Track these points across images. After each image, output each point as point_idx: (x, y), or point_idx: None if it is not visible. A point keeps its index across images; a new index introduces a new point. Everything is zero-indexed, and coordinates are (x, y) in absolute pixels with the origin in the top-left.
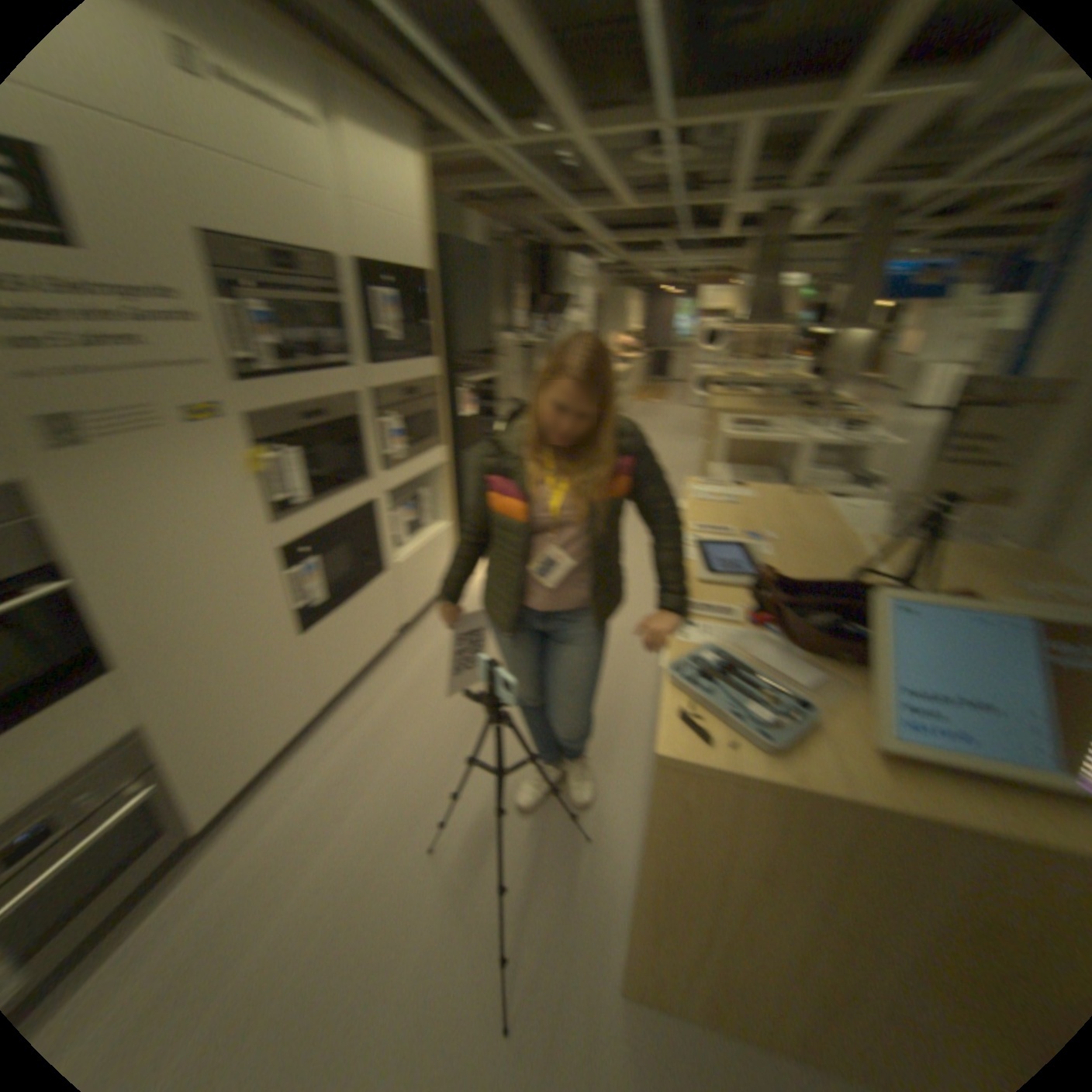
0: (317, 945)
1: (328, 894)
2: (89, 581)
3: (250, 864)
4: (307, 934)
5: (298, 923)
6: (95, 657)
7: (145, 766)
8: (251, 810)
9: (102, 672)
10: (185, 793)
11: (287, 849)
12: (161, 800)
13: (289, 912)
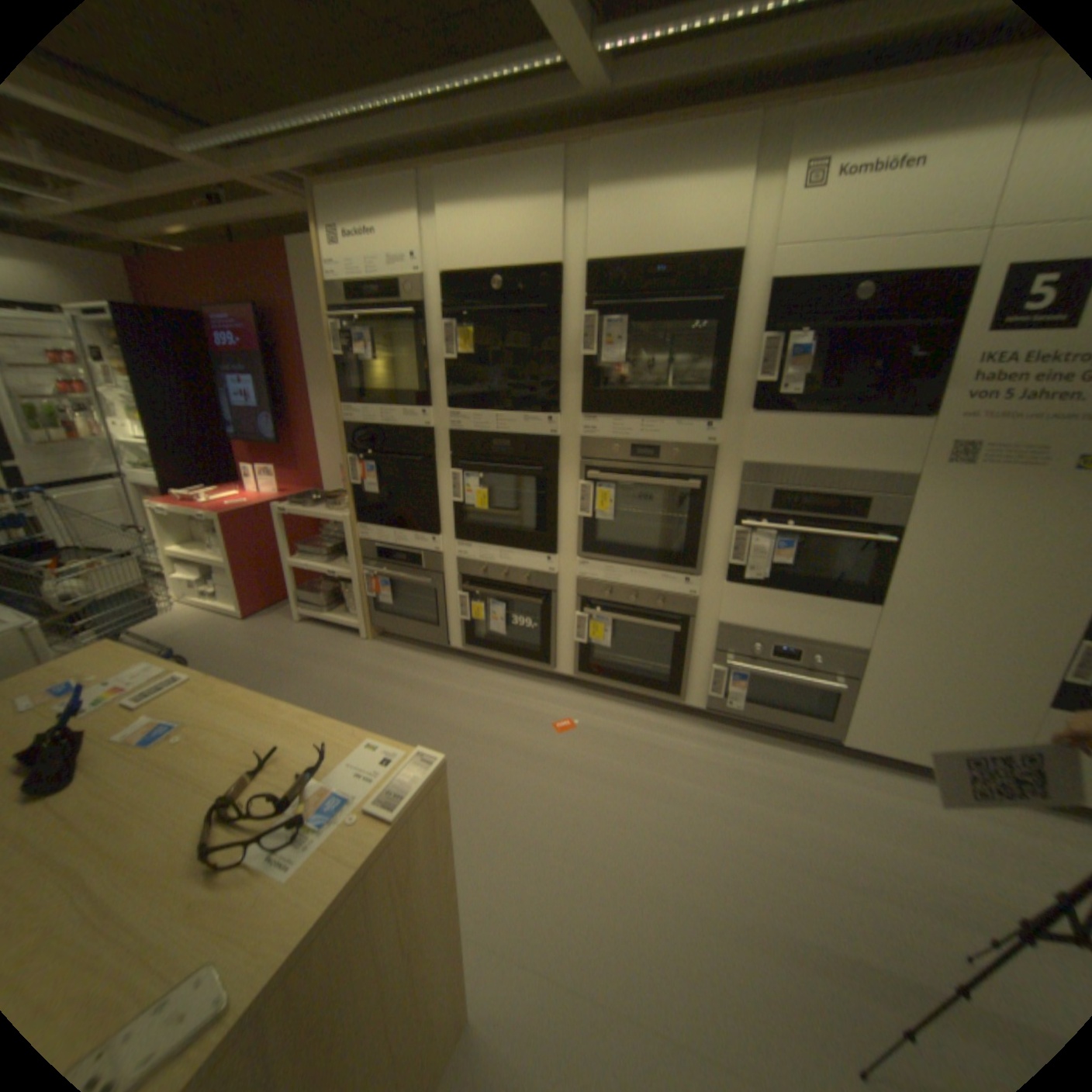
0: (842, 874)
1: (879, 871)
2: (922, 552)
3: (862, 802)
4: (845, 864)
5: (847, 854)
6: (891, 597)
7: (865, 682)
8: (897, 786)
9: (887, 608)
10: (871, 723)
11: (889, 825)
12: (857, 710)
13: (850, 845)
